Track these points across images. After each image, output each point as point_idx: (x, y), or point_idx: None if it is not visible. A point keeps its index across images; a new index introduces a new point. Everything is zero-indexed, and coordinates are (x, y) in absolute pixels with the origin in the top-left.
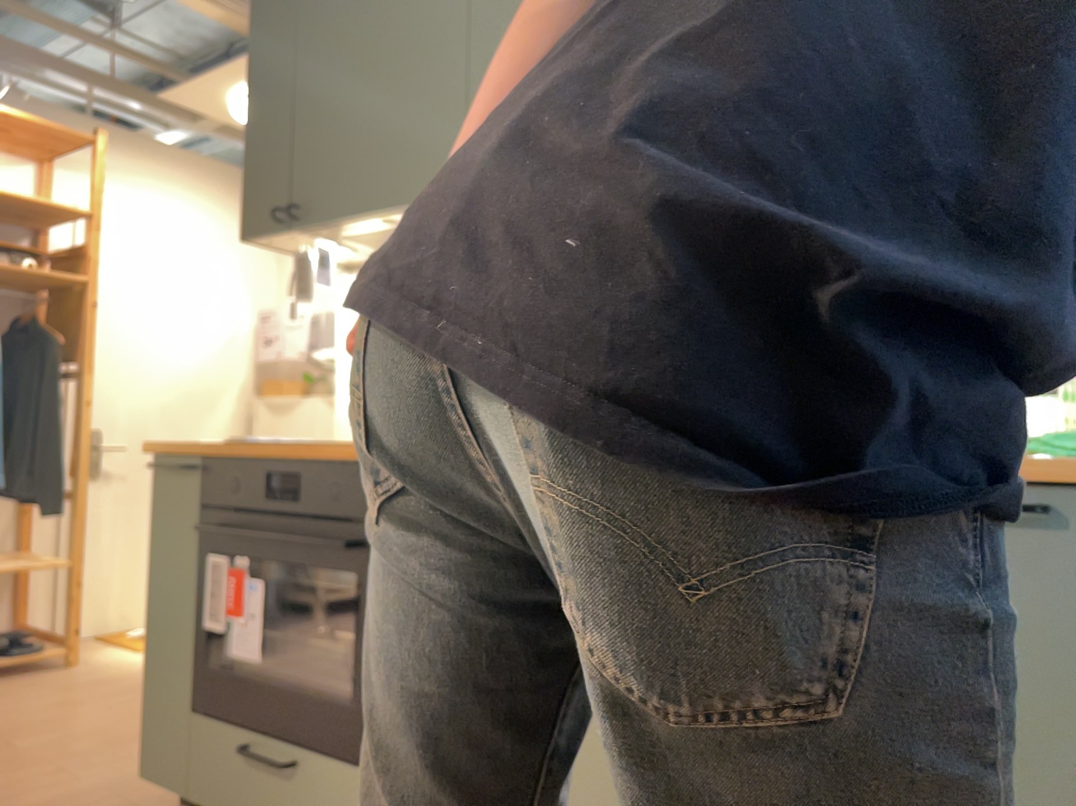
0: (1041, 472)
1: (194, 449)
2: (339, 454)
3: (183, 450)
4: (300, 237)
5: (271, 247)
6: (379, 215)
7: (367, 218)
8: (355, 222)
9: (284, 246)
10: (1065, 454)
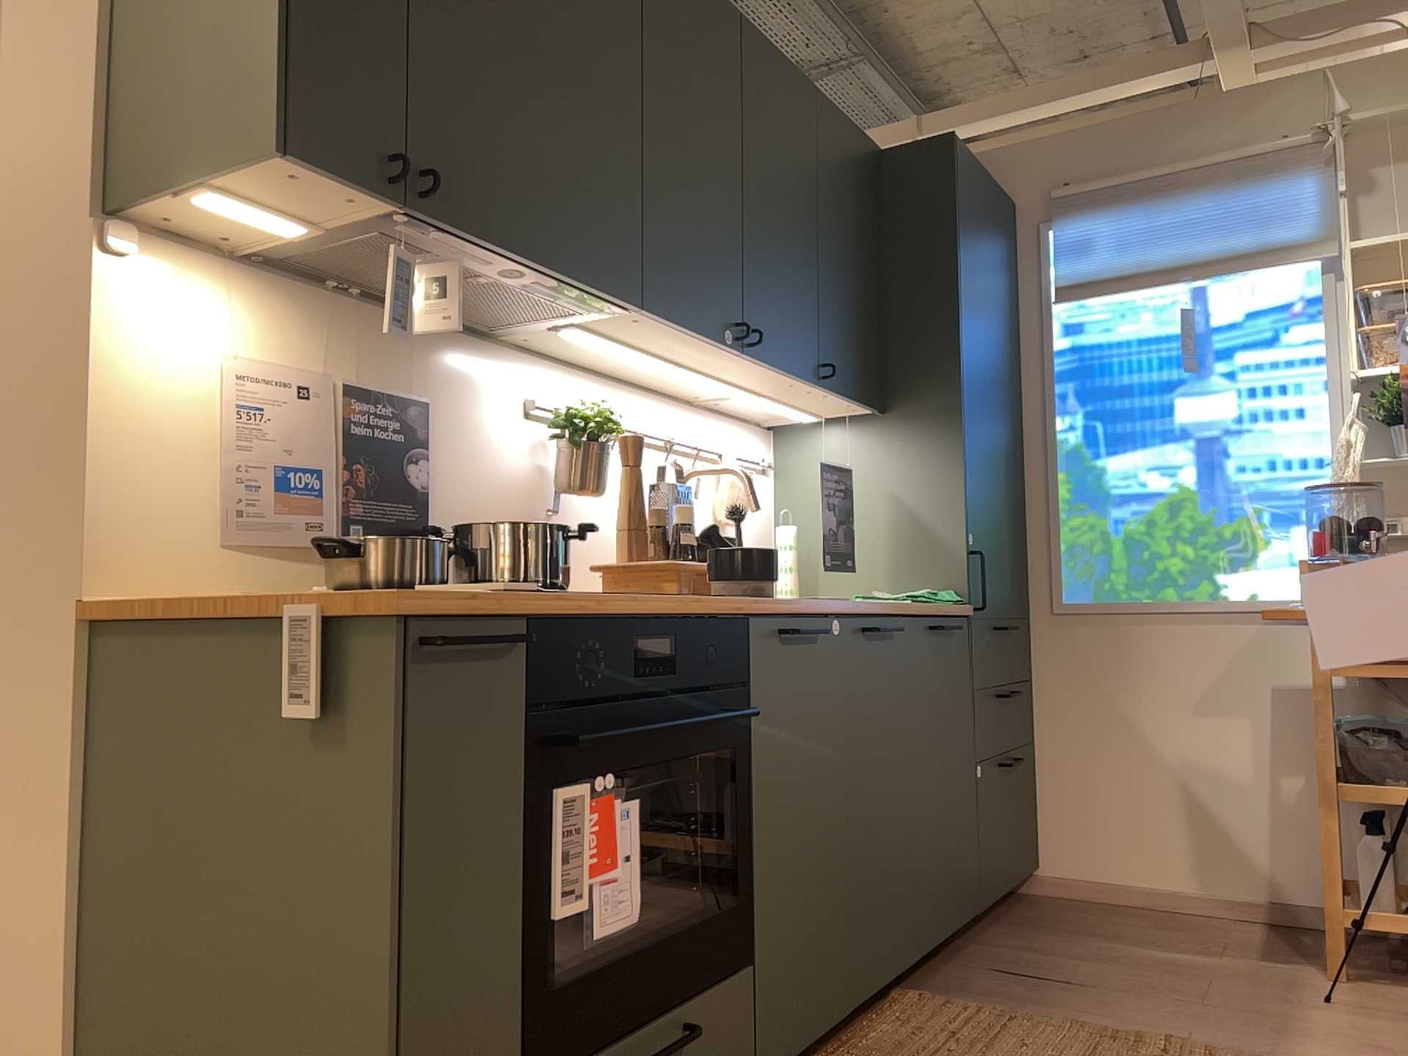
0: (947, 610)
1: (531, 603)
2: (704, 608)
3: (500, 607)
4: (356, 205)
5: (255, 174)
6: (536, 268)
7: (515, 261)
8: (496, 254)
9: (264, 183)
10: (942, 602)
